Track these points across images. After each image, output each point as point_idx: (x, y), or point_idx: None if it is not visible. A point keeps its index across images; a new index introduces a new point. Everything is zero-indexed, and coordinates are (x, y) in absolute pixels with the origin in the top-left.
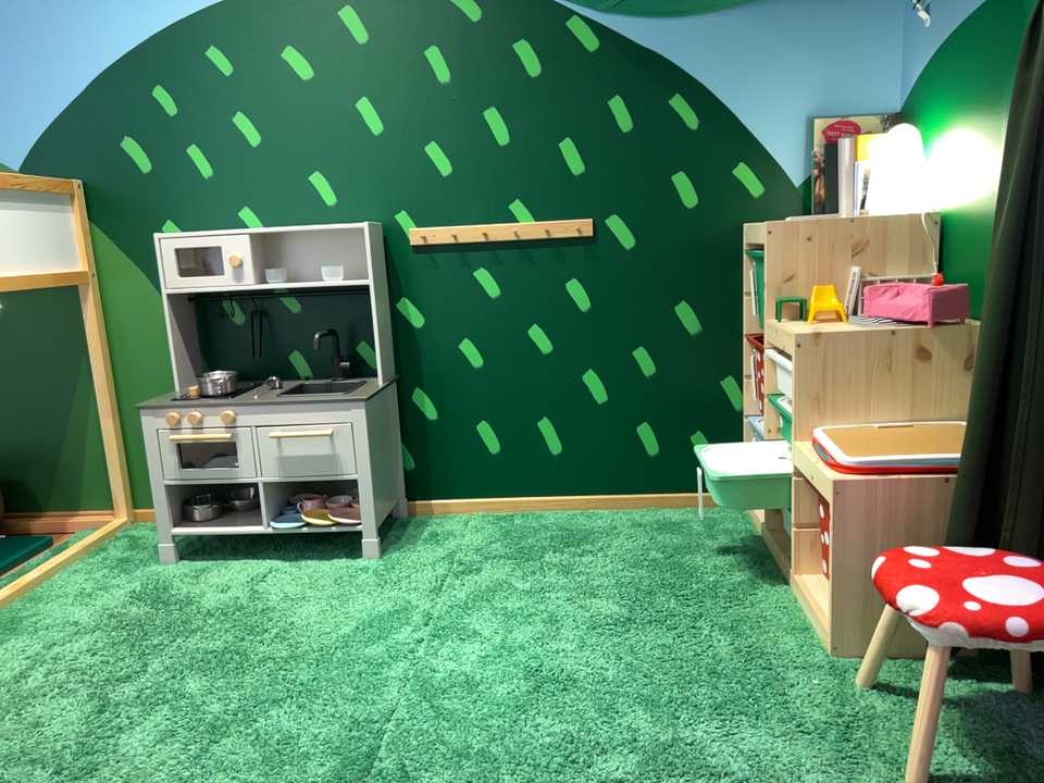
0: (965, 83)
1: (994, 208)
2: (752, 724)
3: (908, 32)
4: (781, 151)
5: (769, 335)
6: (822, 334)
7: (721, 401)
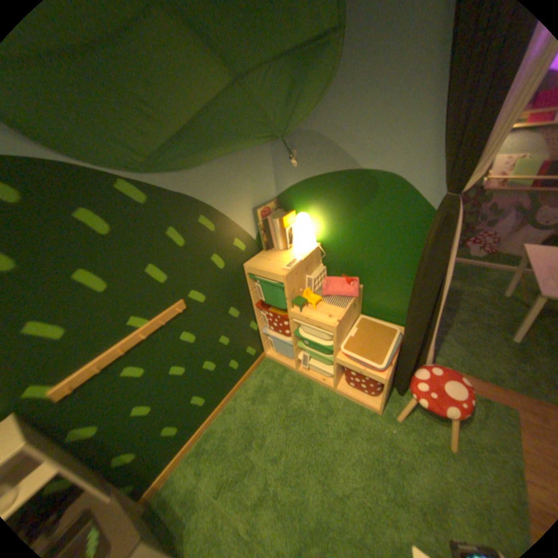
0: (331, 199)
1: (357, 249)
2: (412, 472)
3: (278, 164)
4: (248, 227)
5: (293, 315)
6: (340, 320)
7: (252, 332)
